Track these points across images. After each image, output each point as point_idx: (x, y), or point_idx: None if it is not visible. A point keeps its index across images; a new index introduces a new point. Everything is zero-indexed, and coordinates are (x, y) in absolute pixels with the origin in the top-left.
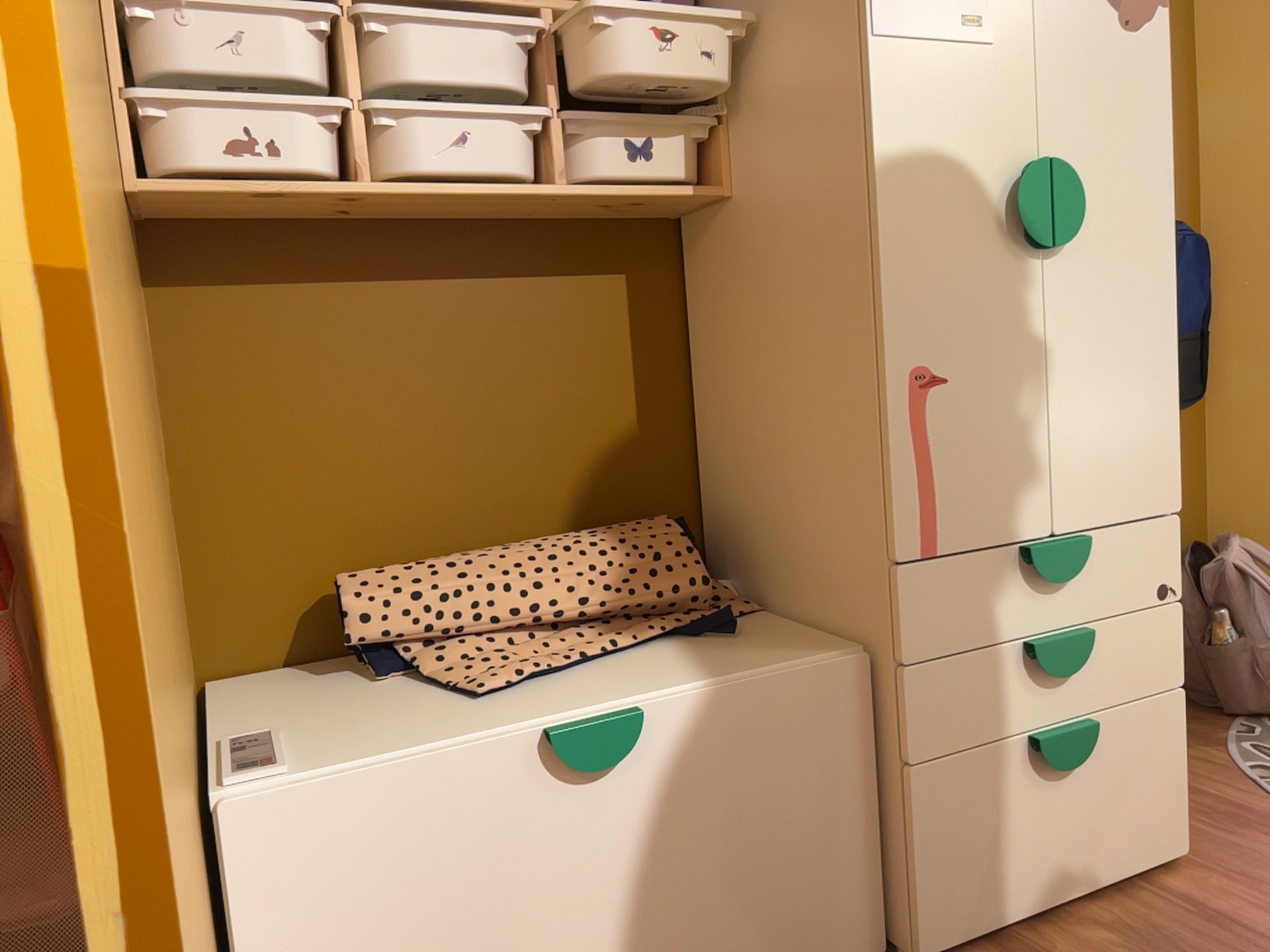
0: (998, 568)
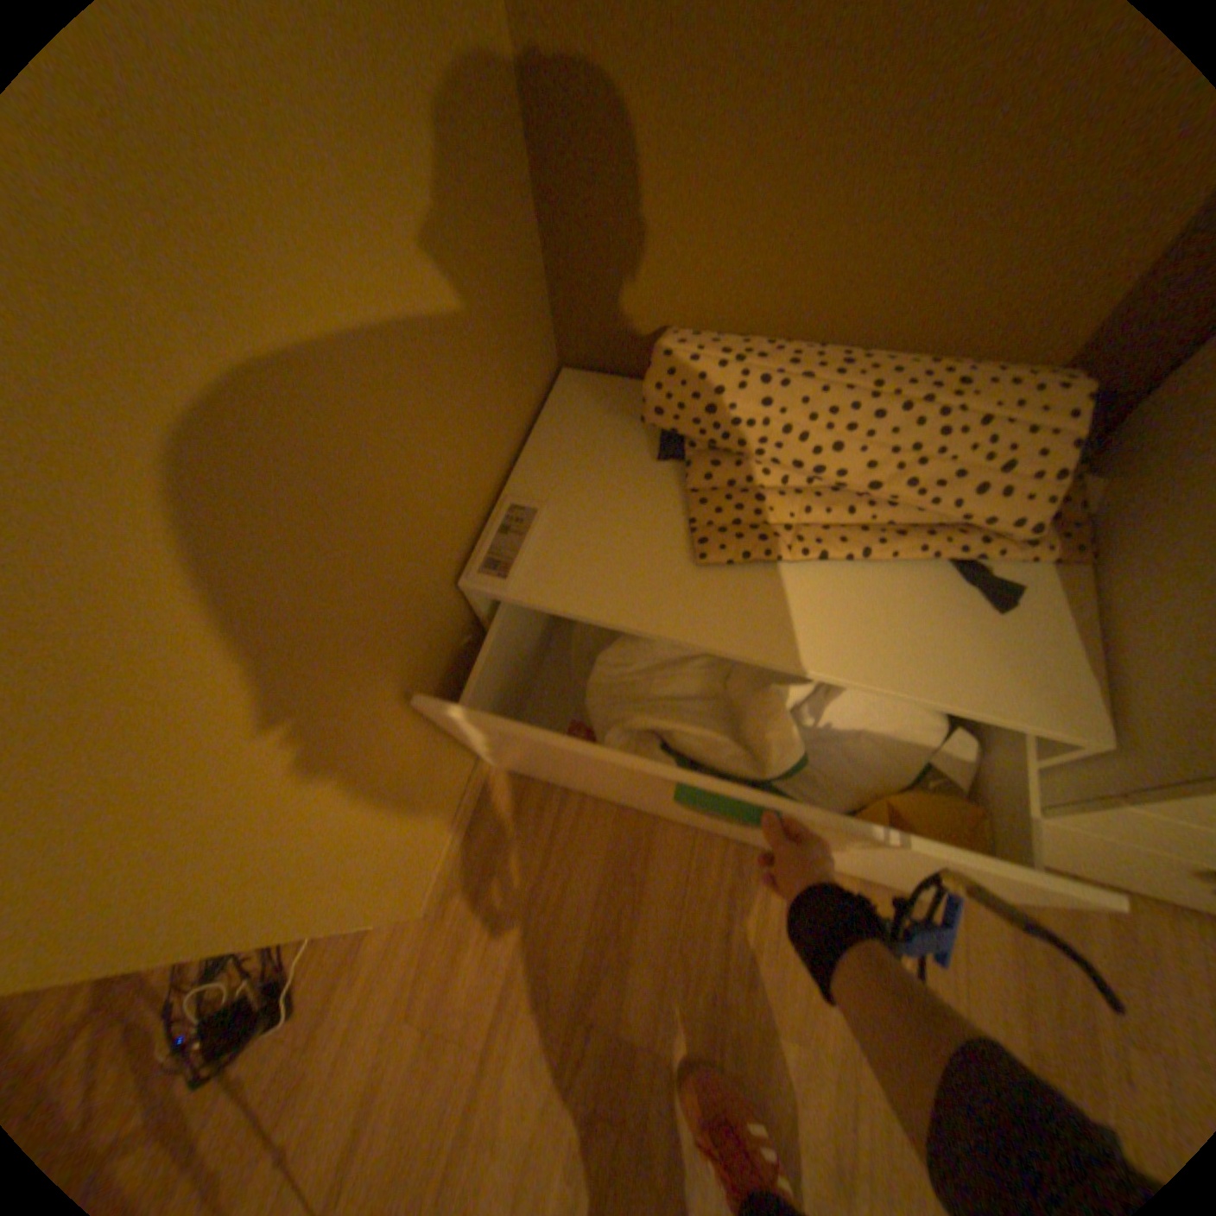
0: None
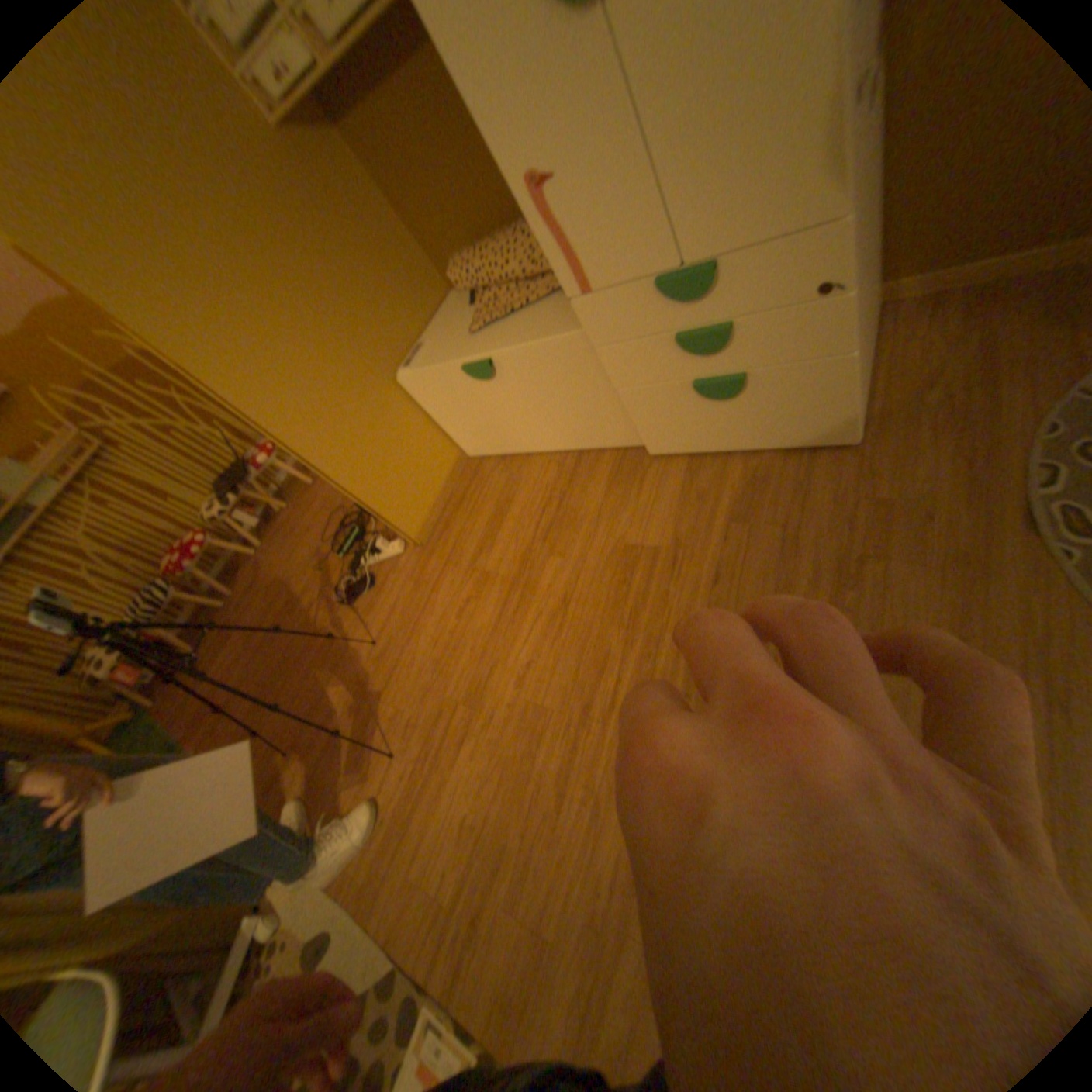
0: (641, 290)
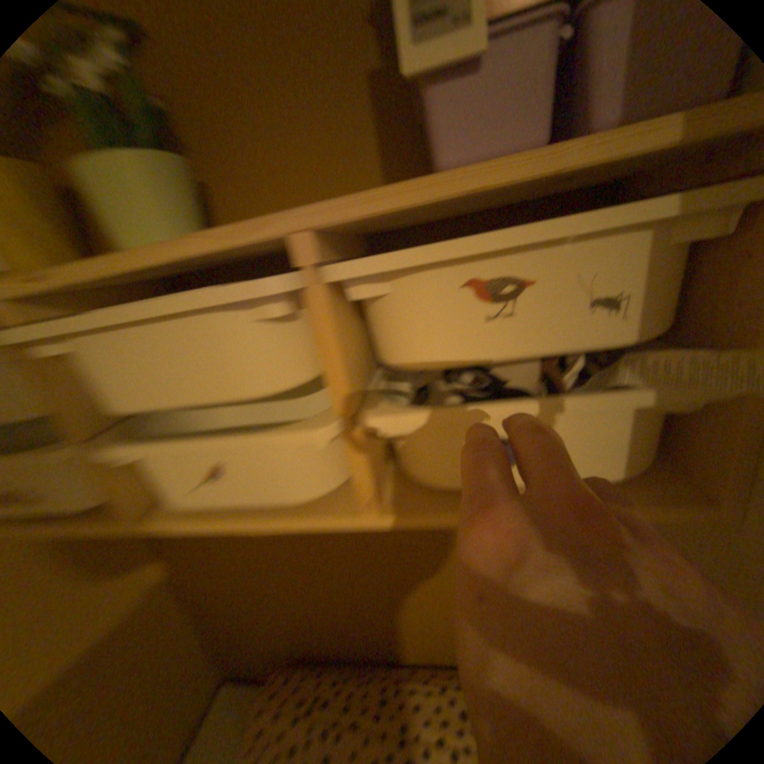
0: None
